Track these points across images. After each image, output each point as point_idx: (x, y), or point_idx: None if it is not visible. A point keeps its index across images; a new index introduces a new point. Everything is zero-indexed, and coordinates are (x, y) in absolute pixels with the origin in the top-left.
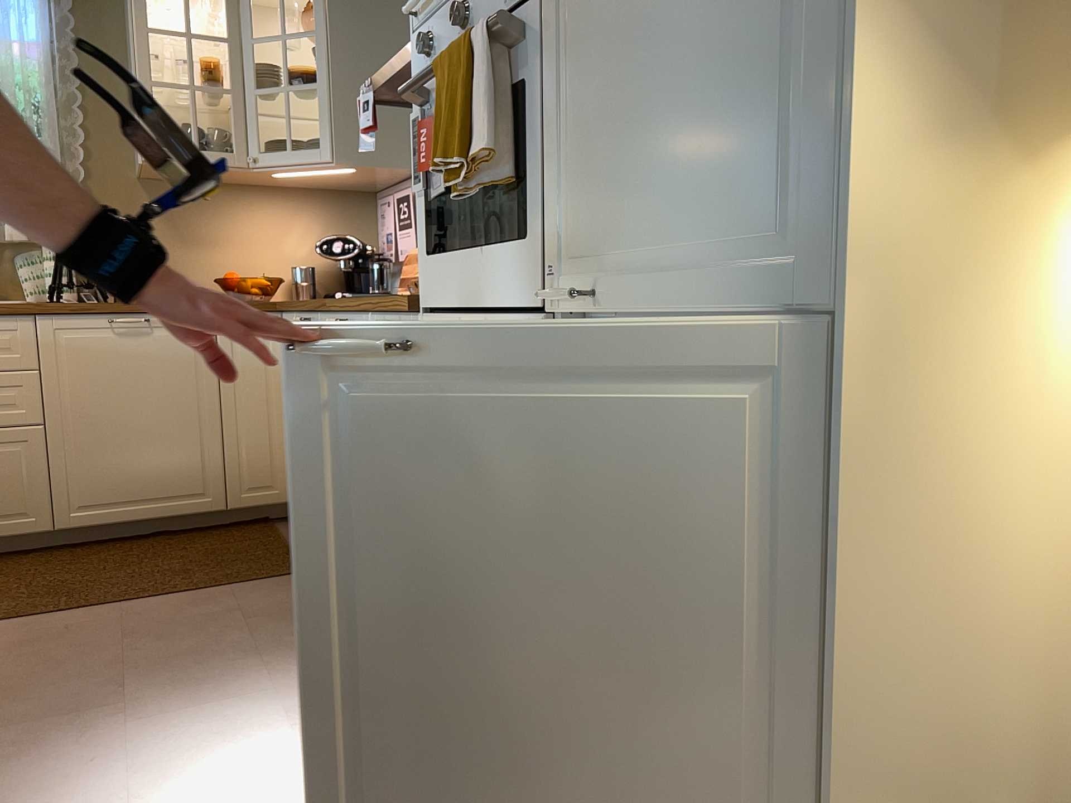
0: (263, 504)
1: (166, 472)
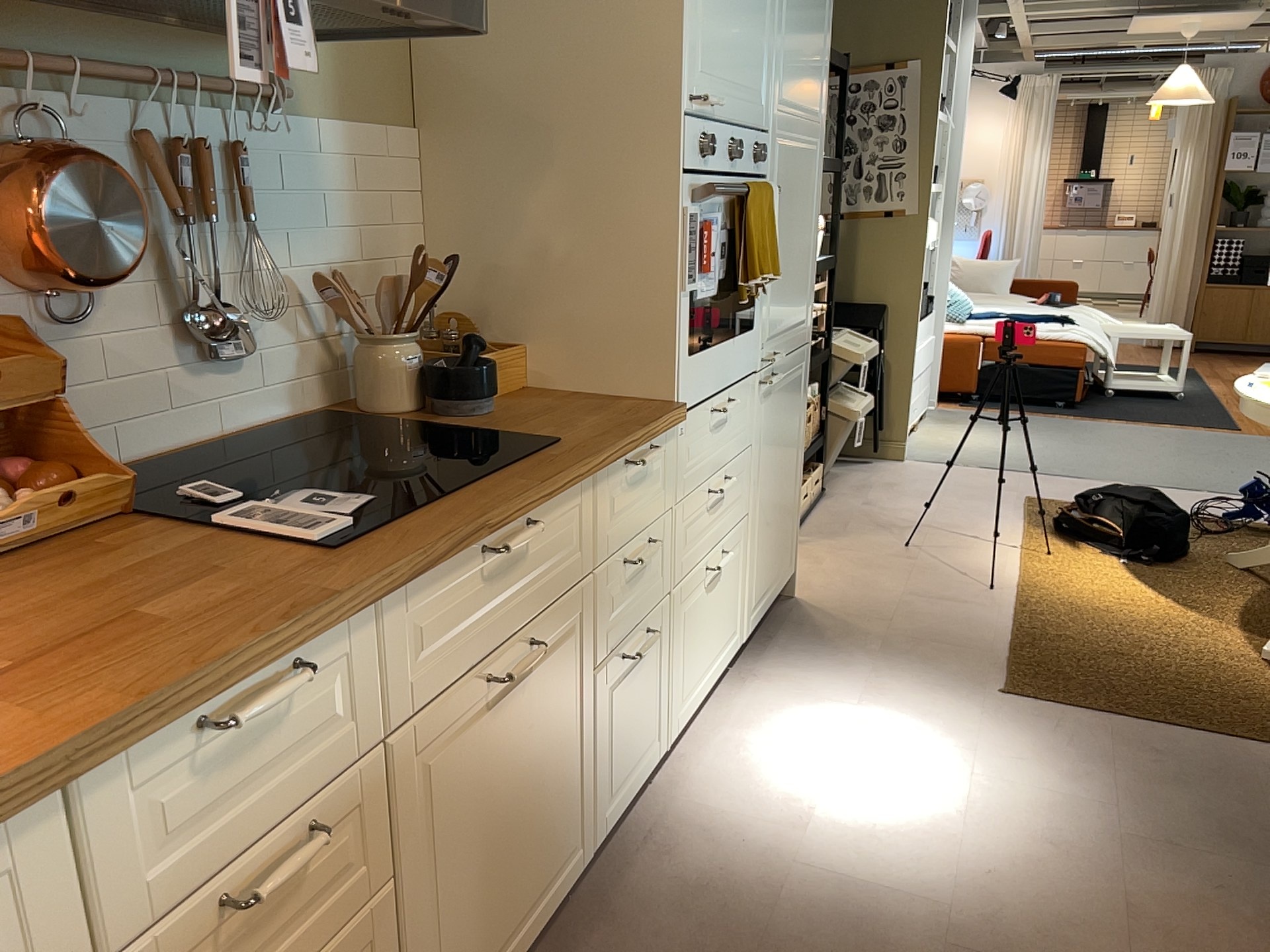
0: None
1: None
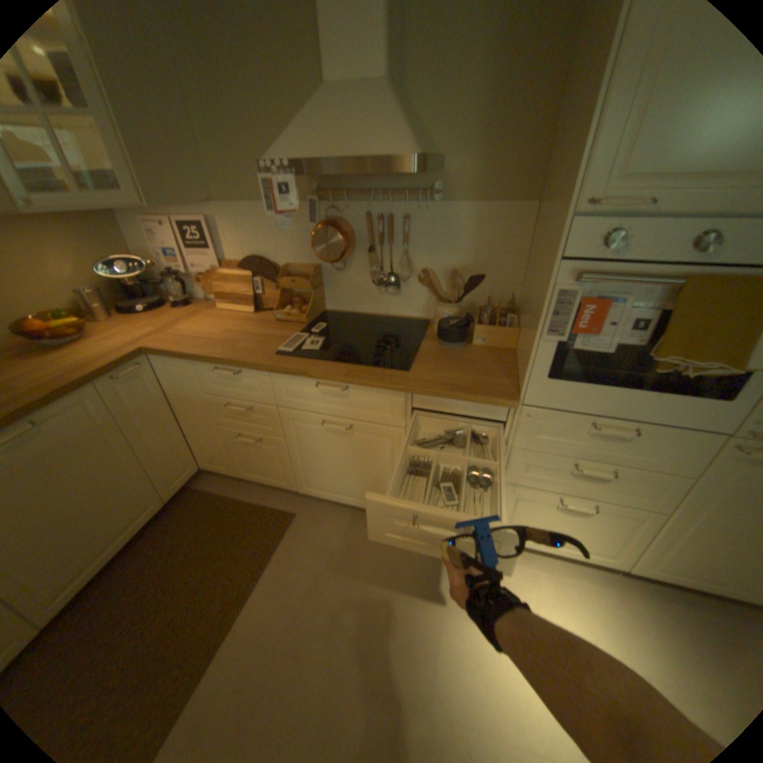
0: (184, 483)
1: (114, 517)
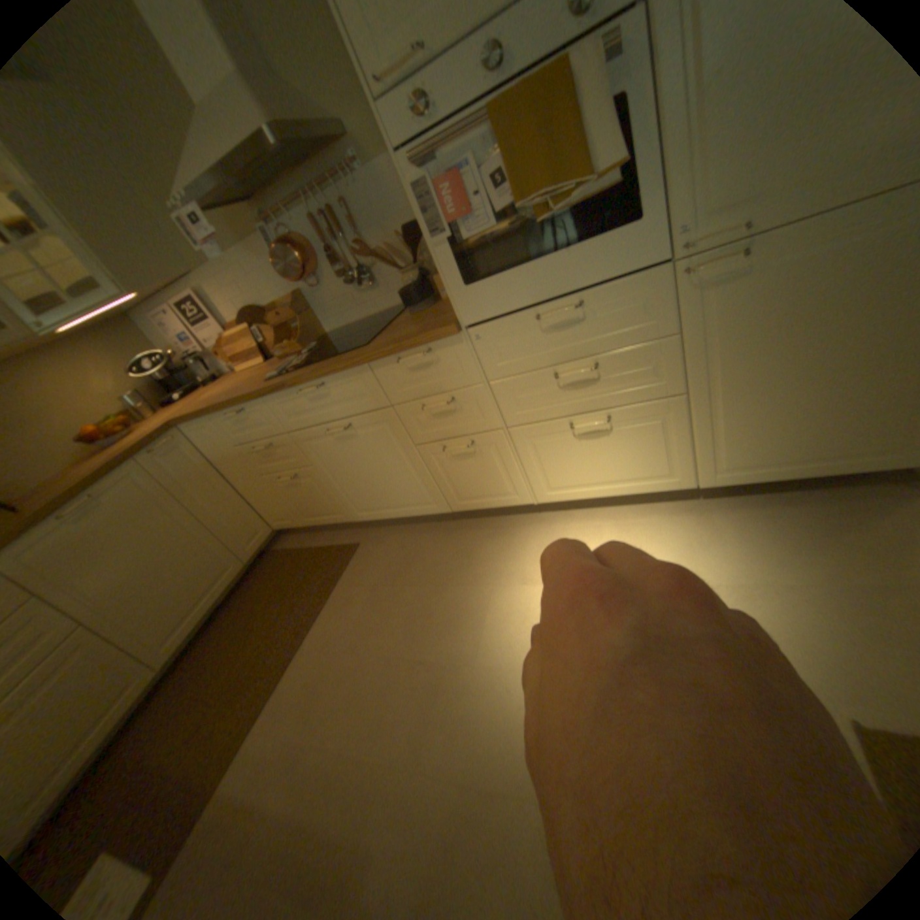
0: (261, 544)
1: (195, 575)
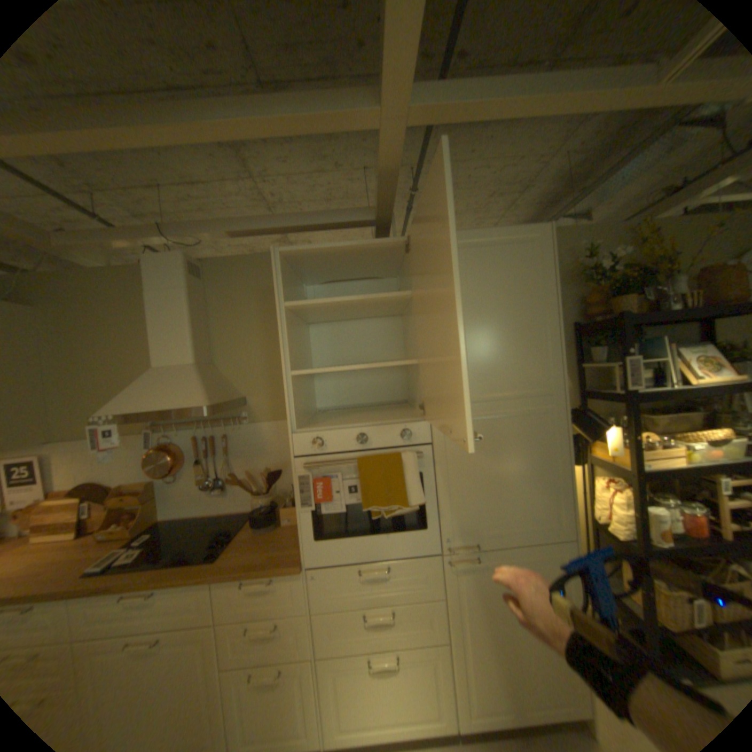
0: None
1: None
